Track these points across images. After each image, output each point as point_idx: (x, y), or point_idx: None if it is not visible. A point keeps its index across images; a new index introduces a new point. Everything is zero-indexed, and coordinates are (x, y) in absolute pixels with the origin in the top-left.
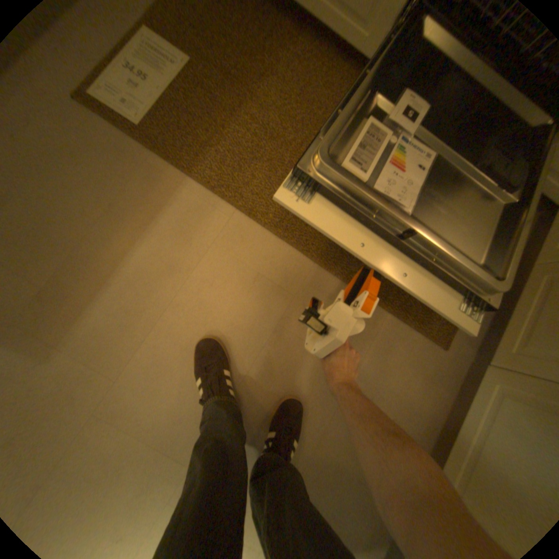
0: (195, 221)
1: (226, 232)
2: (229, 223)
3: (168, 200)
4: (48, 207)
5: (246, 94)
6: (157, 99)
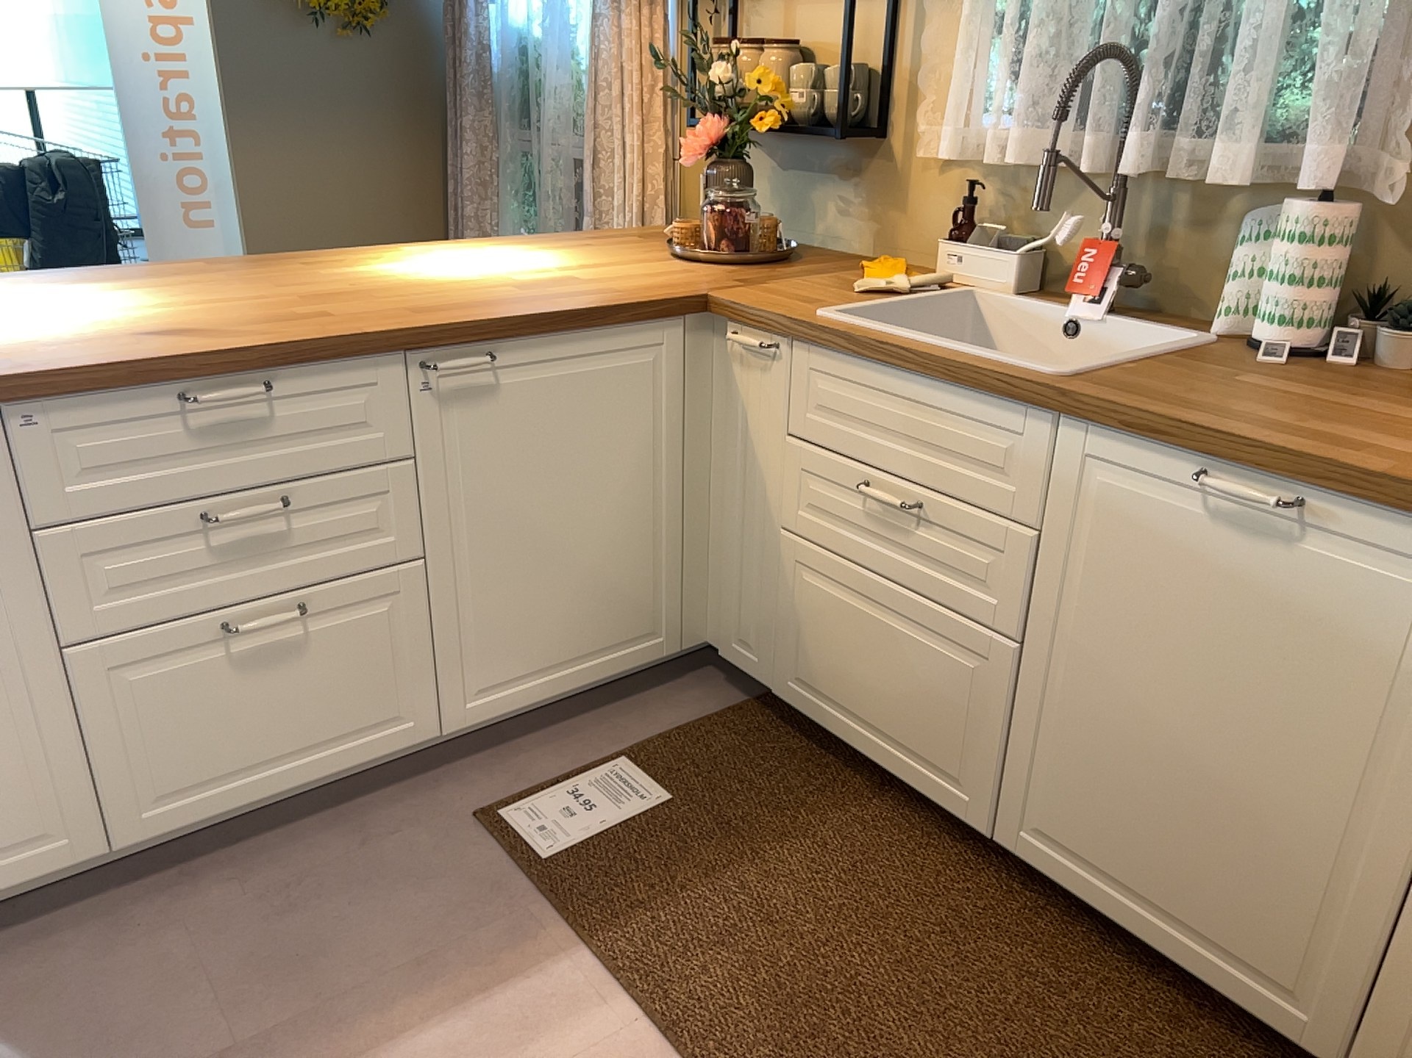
0: (557, 1015)
1: (605, 1051)
2: (619, 1037)
3: (529, 970)
4: (341, 933)
5: (746, 852)
6: (594, 834)
